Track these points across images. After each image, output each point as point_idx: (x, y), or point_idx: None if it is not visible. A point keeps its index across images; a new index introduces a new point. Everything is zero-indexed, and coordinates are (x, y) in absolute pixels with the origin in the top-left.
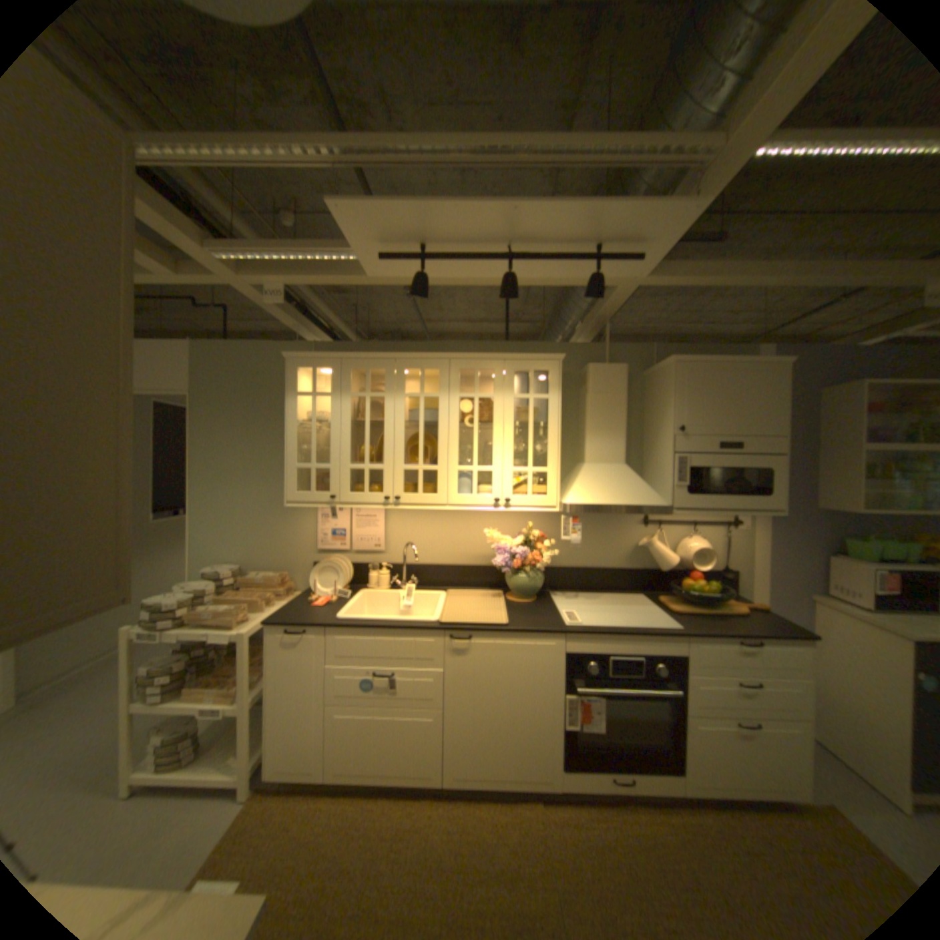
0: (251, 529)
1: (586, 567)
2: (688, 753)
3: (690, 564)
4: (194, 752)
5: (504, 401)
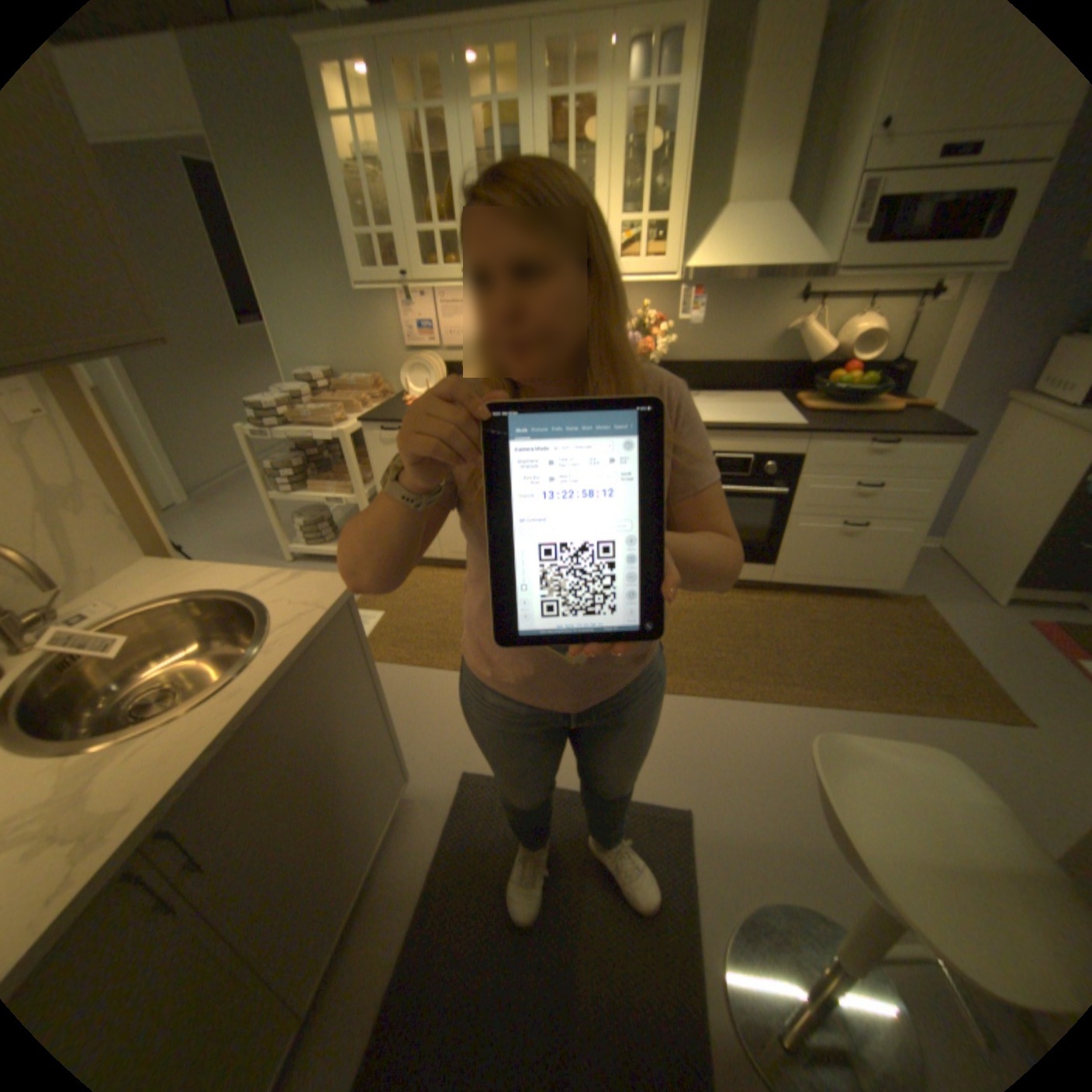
0: (331, 325)
1: (716, 360)
2: (782, 545)
3: (851, 351)
4: (334, 533)
5: (612, 97)
